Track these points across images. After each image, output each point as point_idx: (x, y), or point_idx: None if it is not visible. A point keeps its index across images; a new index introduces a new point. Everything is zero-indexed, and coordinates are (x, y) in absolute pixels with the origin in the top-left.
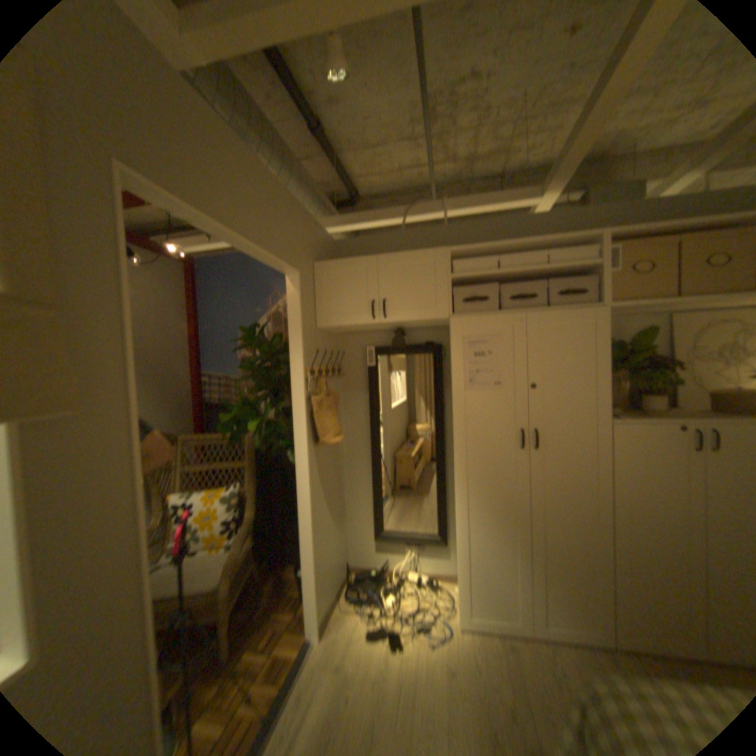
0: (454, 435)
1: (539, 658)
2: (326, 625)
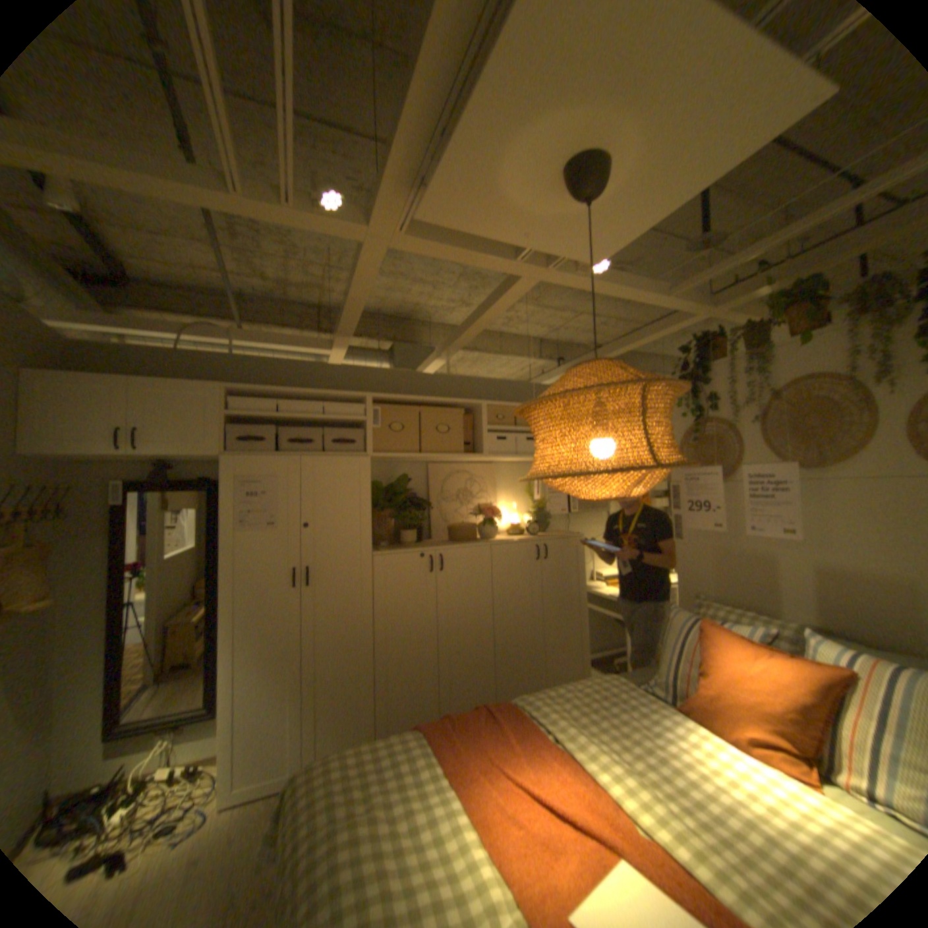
0: (219, 582)
1: None
2: None
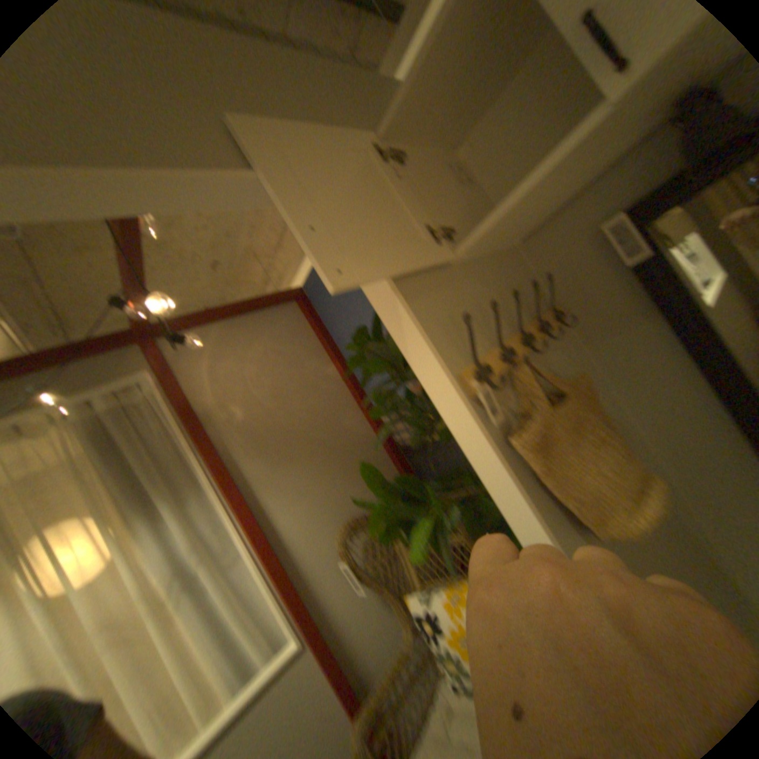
0: None
1: None
2: None
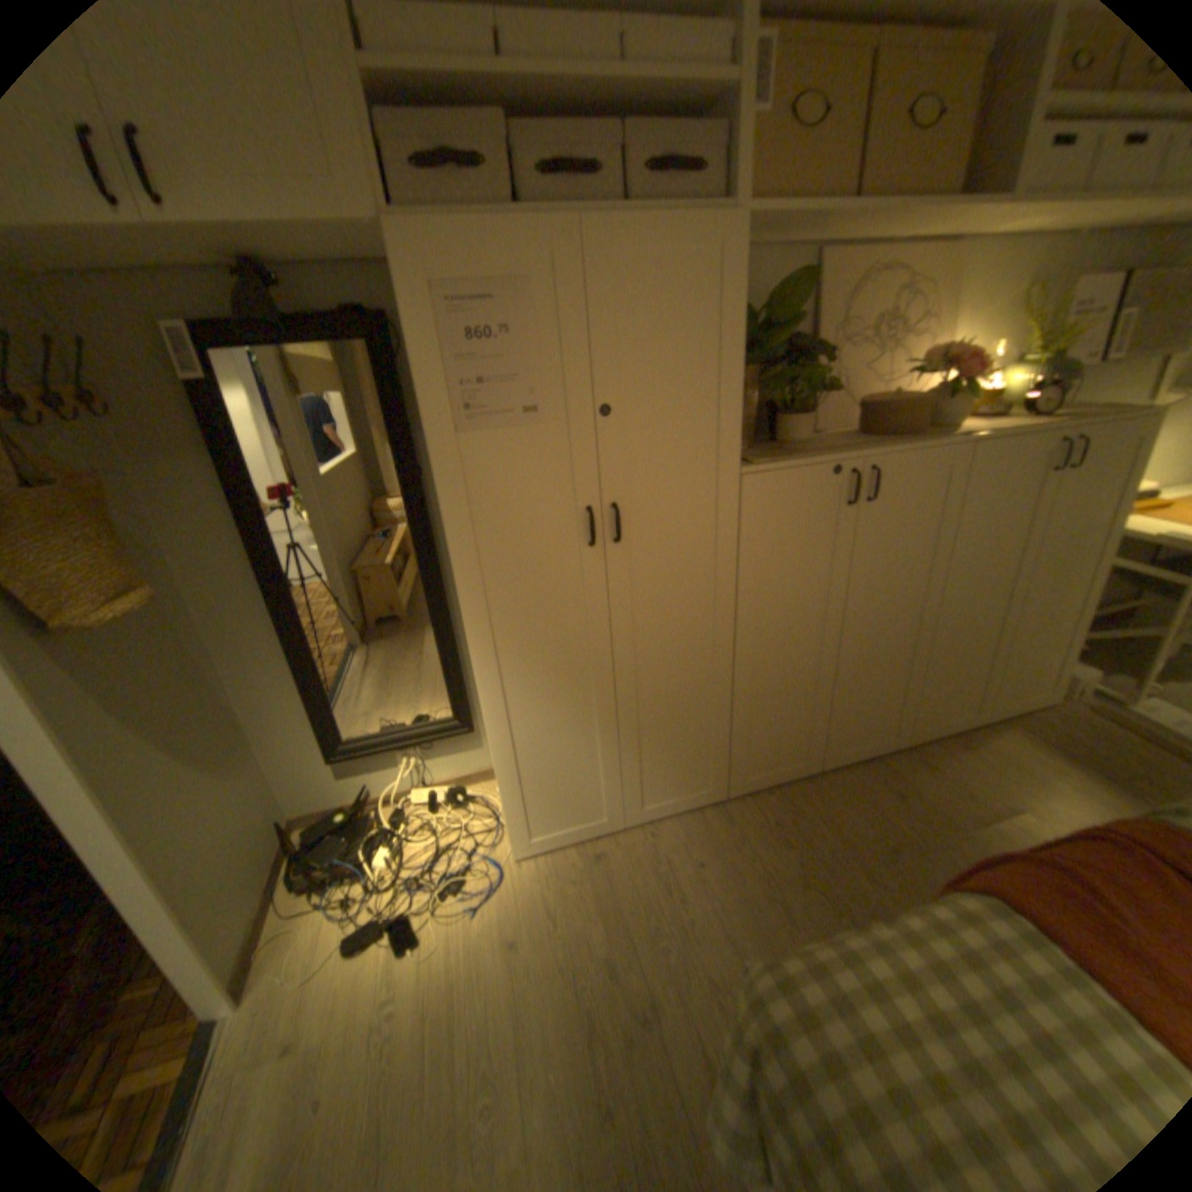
0: (450, 542)
1: (635, 856)
2: (251, 964)
